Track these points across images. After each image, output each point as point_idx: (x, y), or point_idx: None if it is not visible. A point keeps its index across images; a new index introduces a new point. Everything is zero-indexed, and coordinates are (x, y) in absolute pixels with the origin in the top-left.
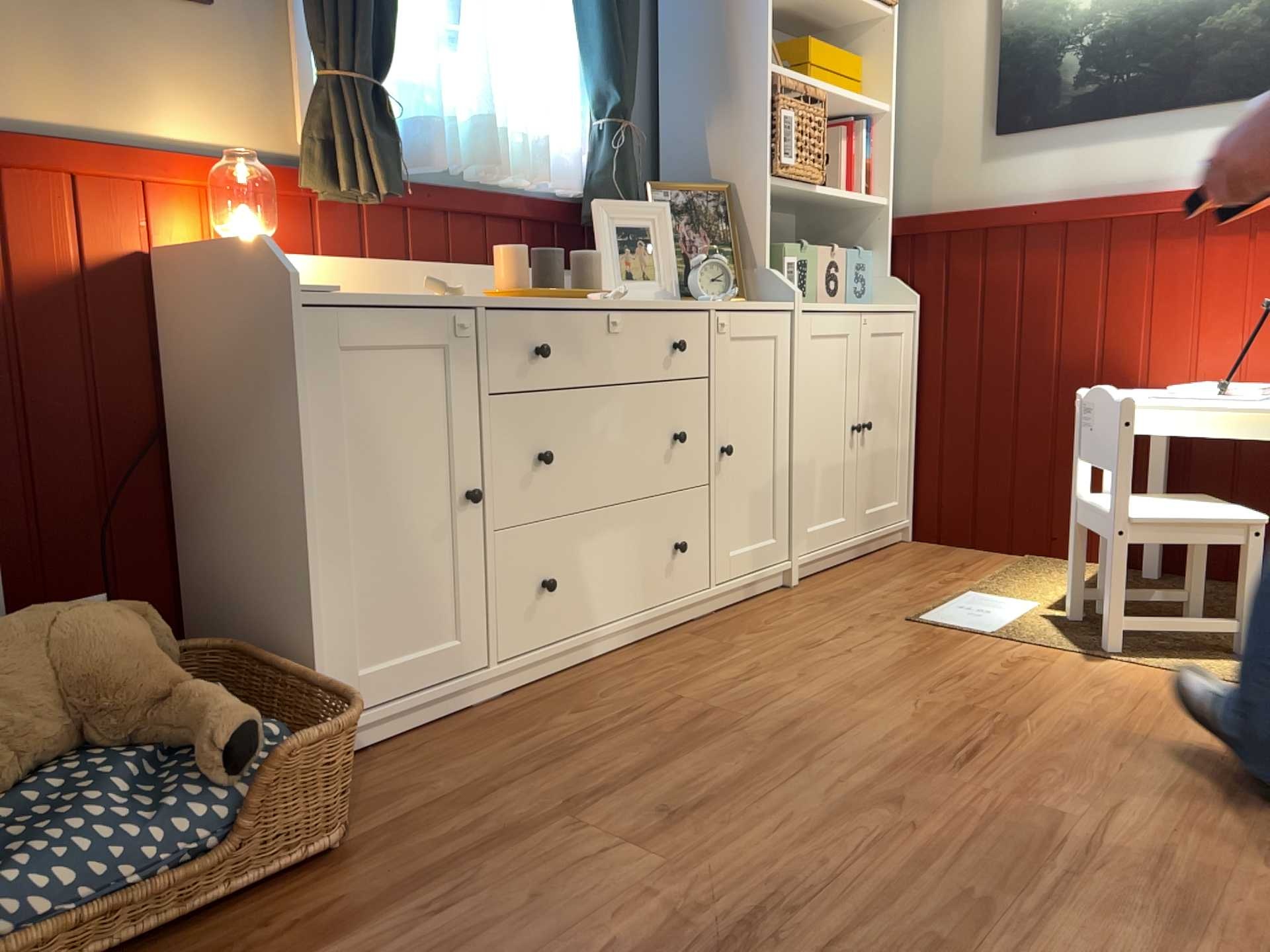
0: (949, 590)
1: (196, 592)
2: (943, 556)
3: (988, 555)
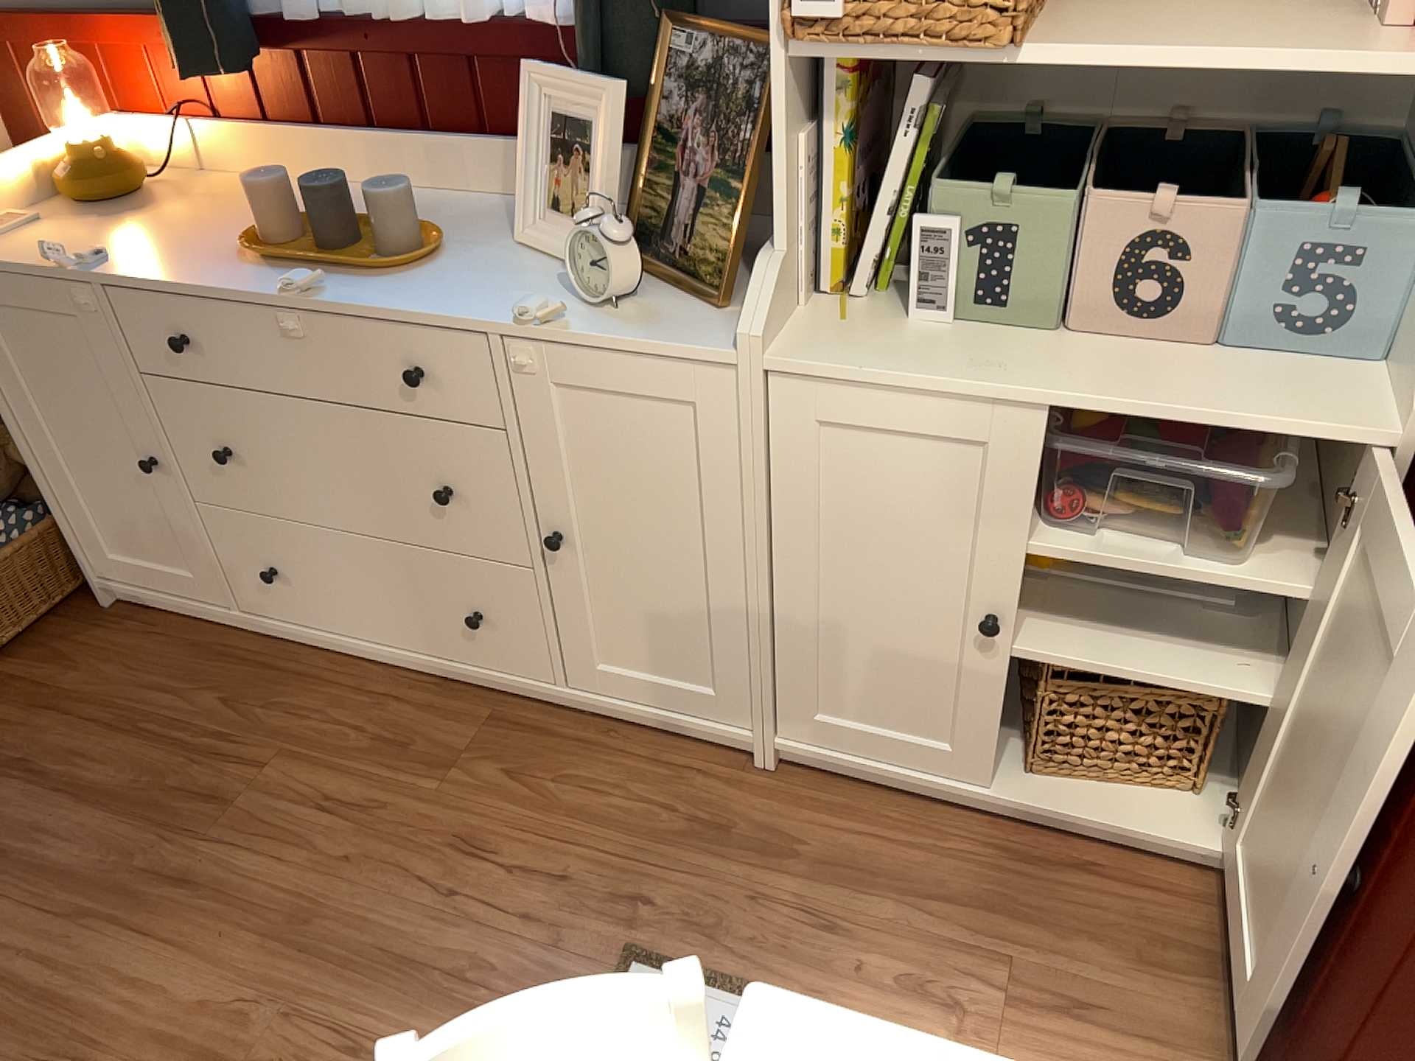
0: (851, 989)
1: None
2: (1129, 957)
3: (1212, 1048)
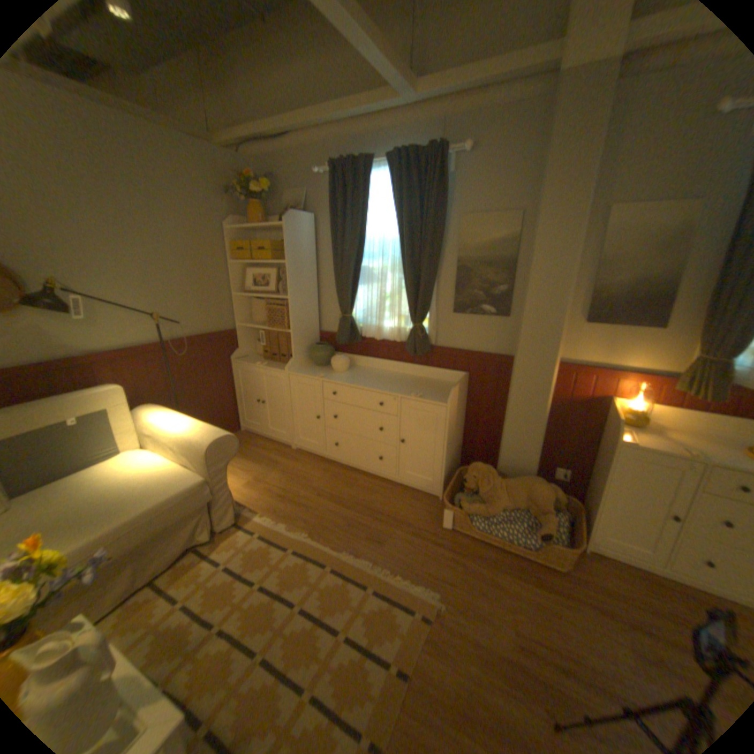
0: None
1: (591, 484)
2: None
3: None
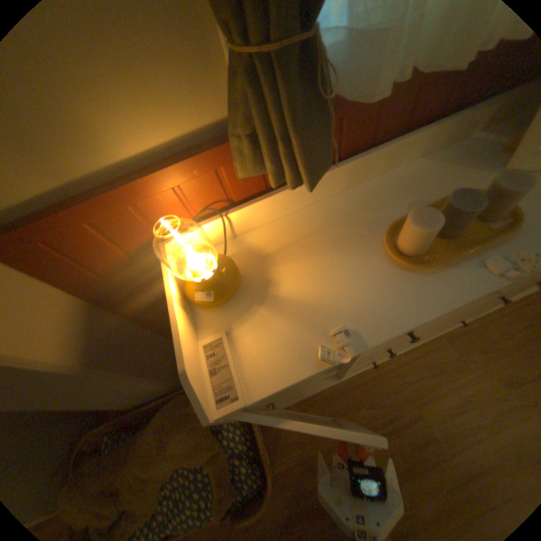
0: None
1: None
2: None
3: None
